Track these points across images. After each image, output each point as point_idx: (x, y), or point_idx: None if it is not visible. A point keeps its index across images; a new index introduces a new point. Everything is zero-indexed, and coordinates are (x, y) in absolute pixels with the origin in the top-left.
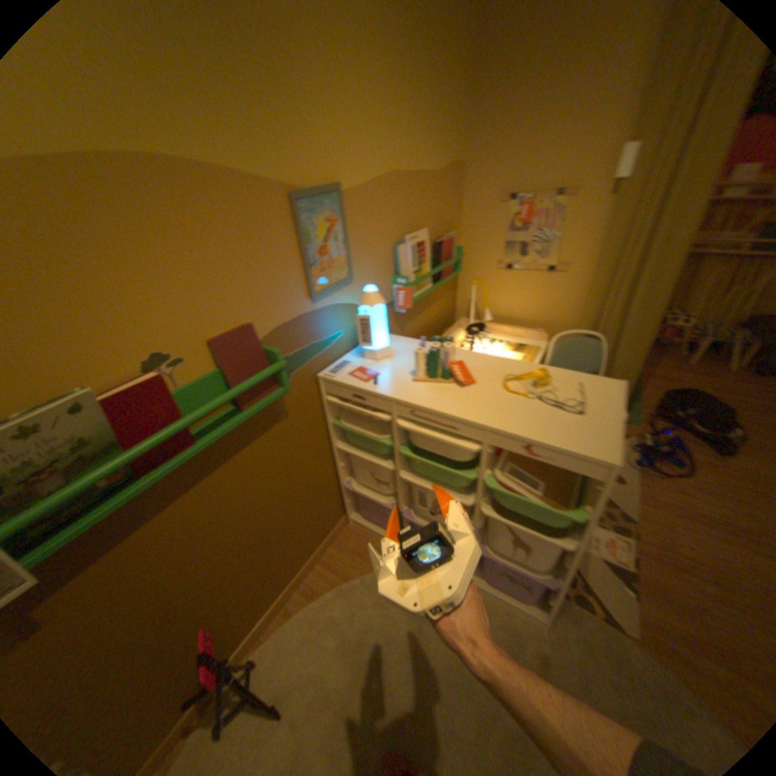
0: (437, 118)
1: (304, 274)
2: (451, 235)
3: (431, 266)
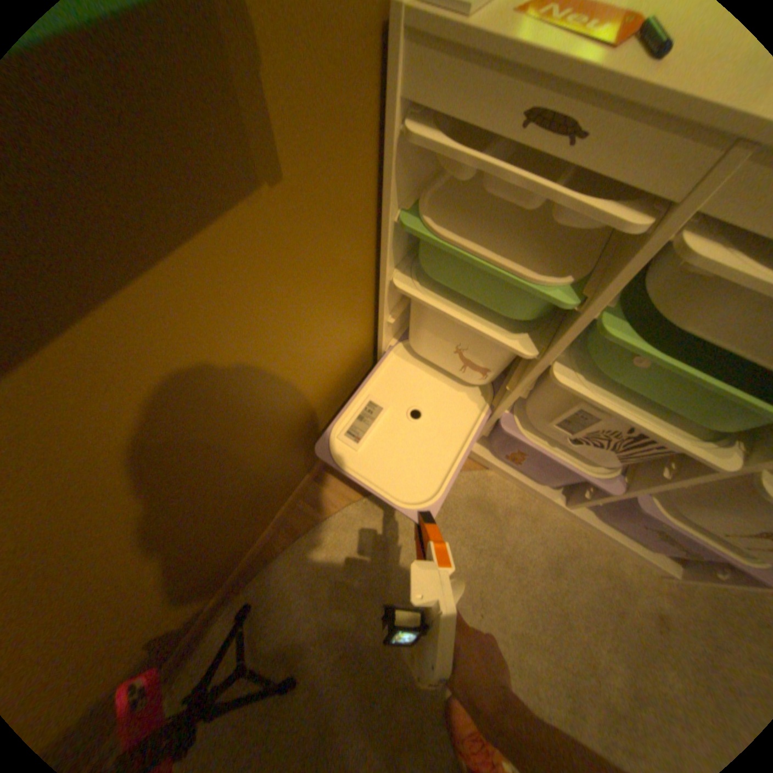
0: None
1: None
2: None
3: None
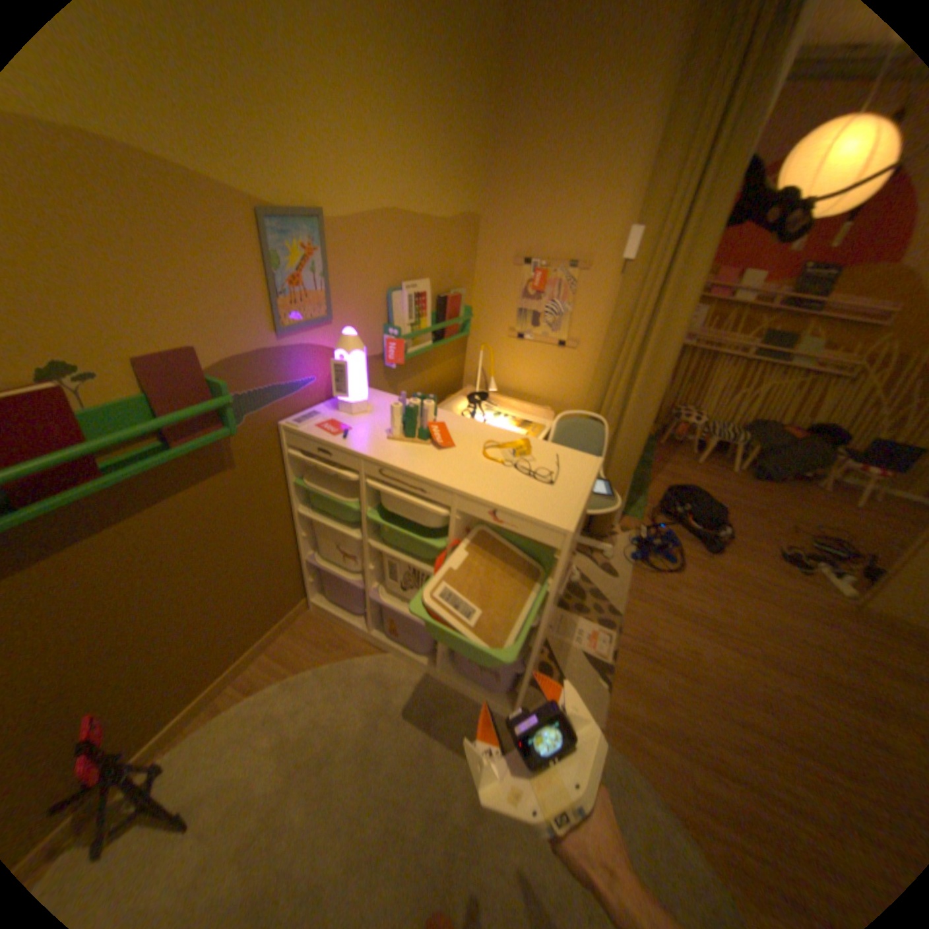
0: (448, 163)
1: (267, 303)
2: (458, 292)
3: (431, 323)
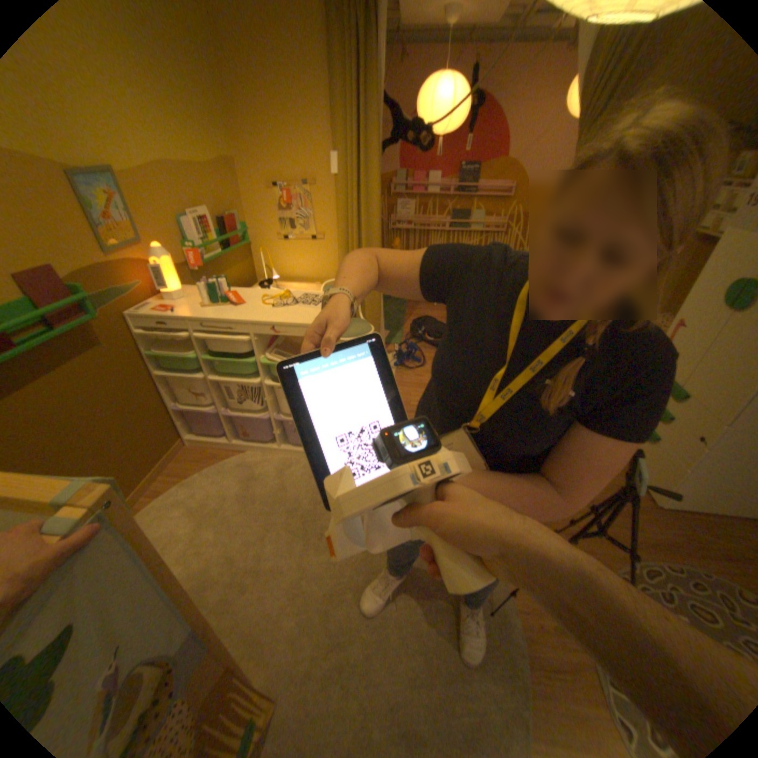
0: (194, 123)
1: (90, 233)
2: (231, 213)
3: (216, 236)
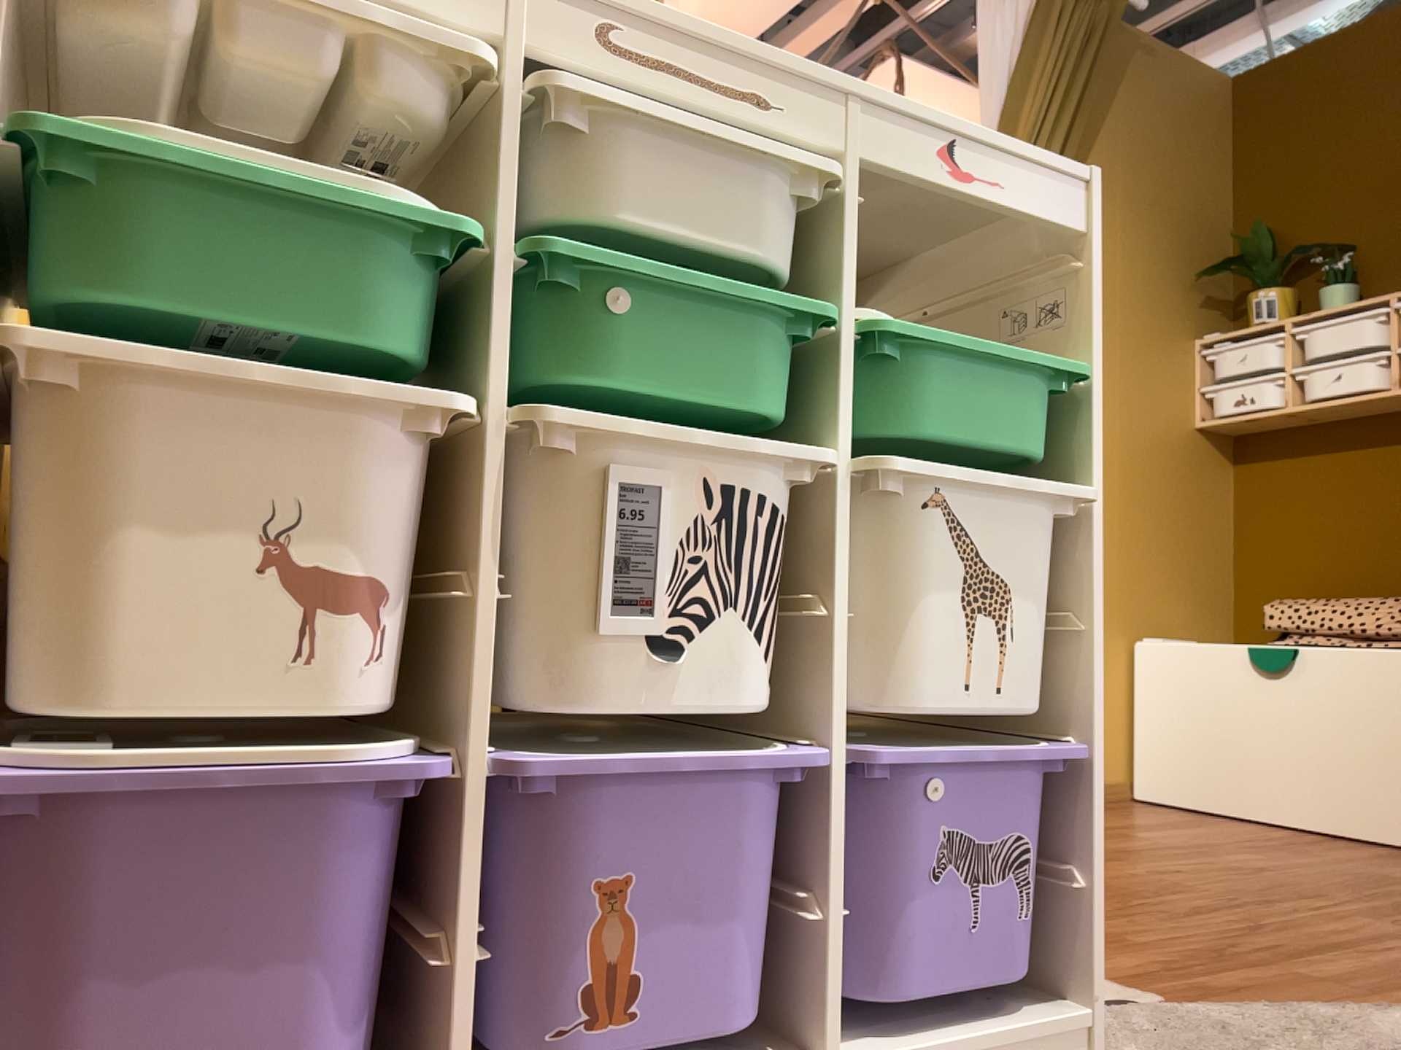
0: None
1: None
2: None
3: None
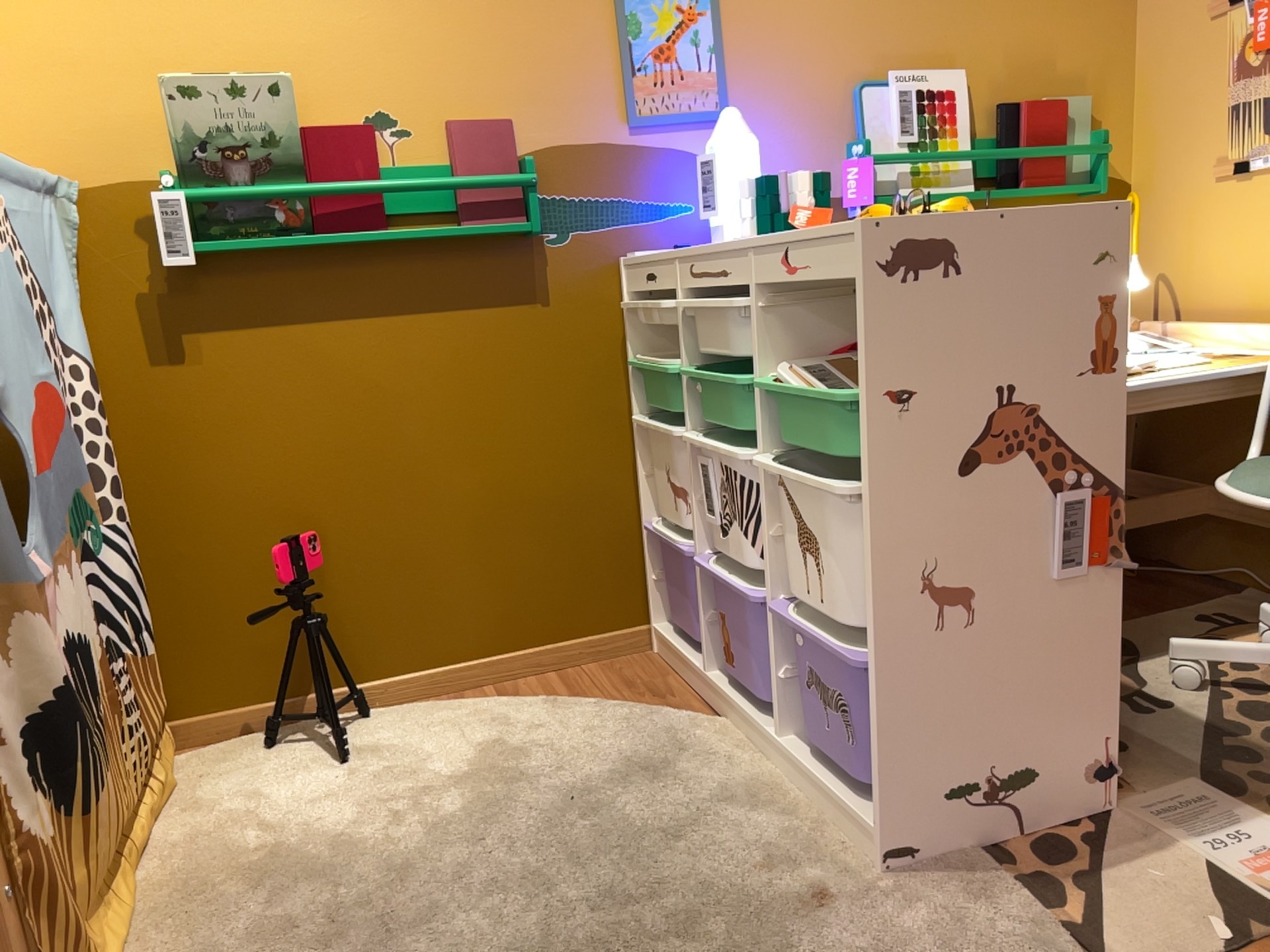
0: None
1: (617, 81)
2: (1058, 100)
3: (970, 150)
